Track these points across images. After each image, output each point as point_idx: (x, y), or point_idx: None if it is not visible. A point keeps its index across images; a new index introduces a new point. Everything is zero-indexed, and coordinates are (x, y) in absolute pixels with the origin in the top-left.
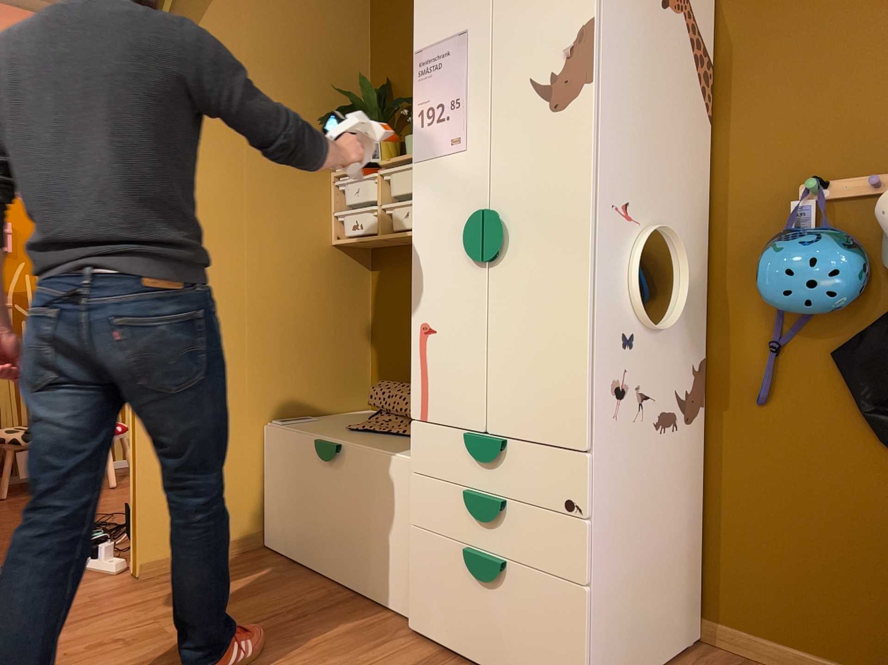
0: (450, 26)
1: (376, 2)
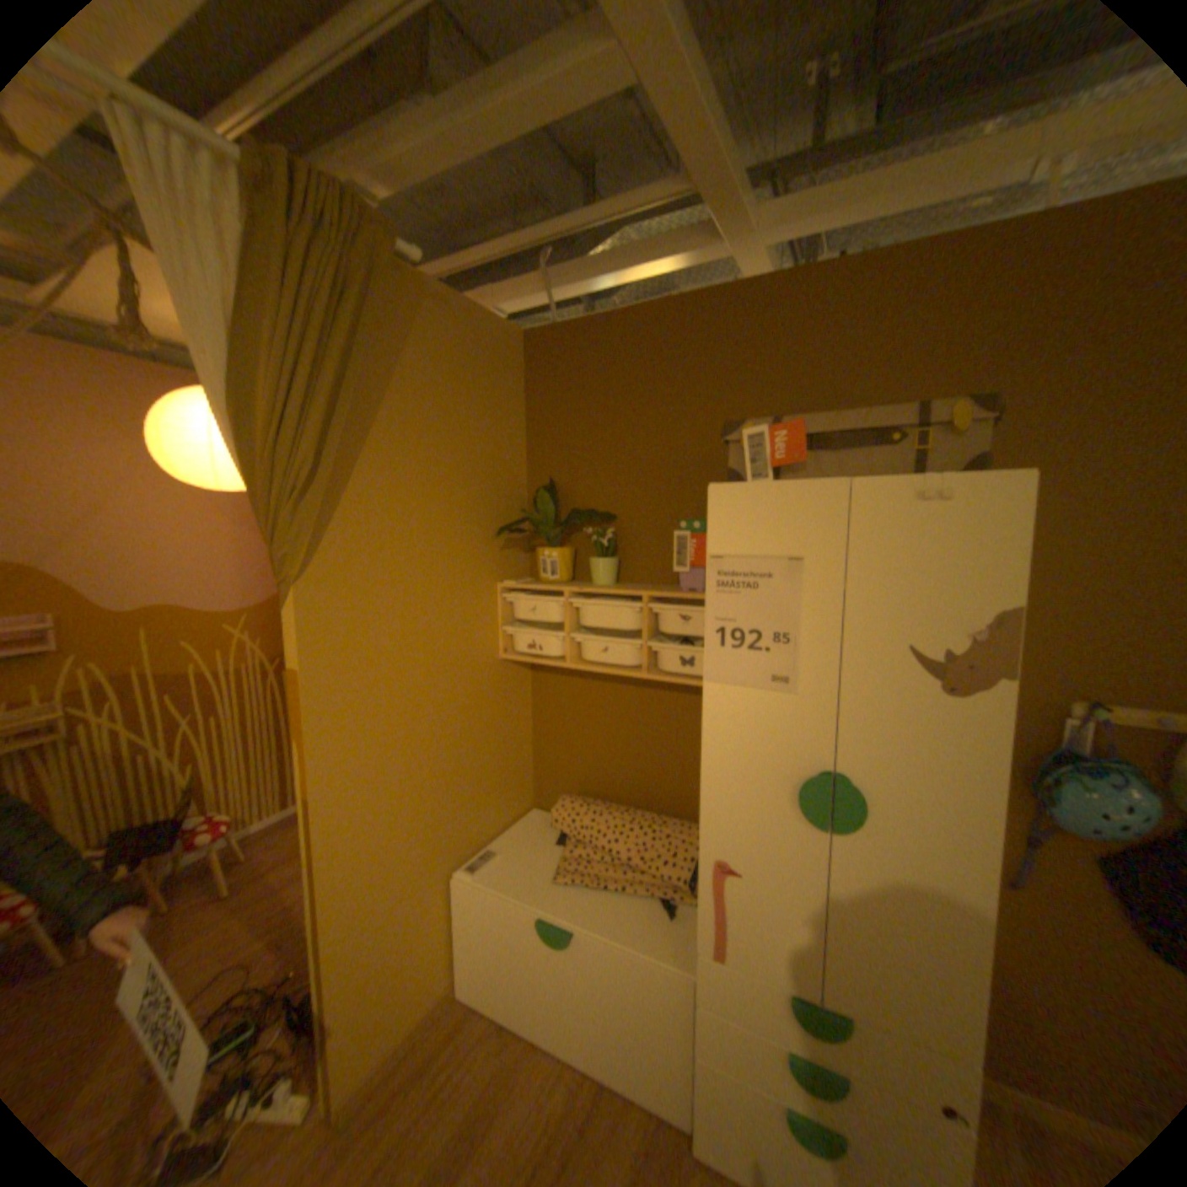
0: (773, 541)
1: (532, 388)
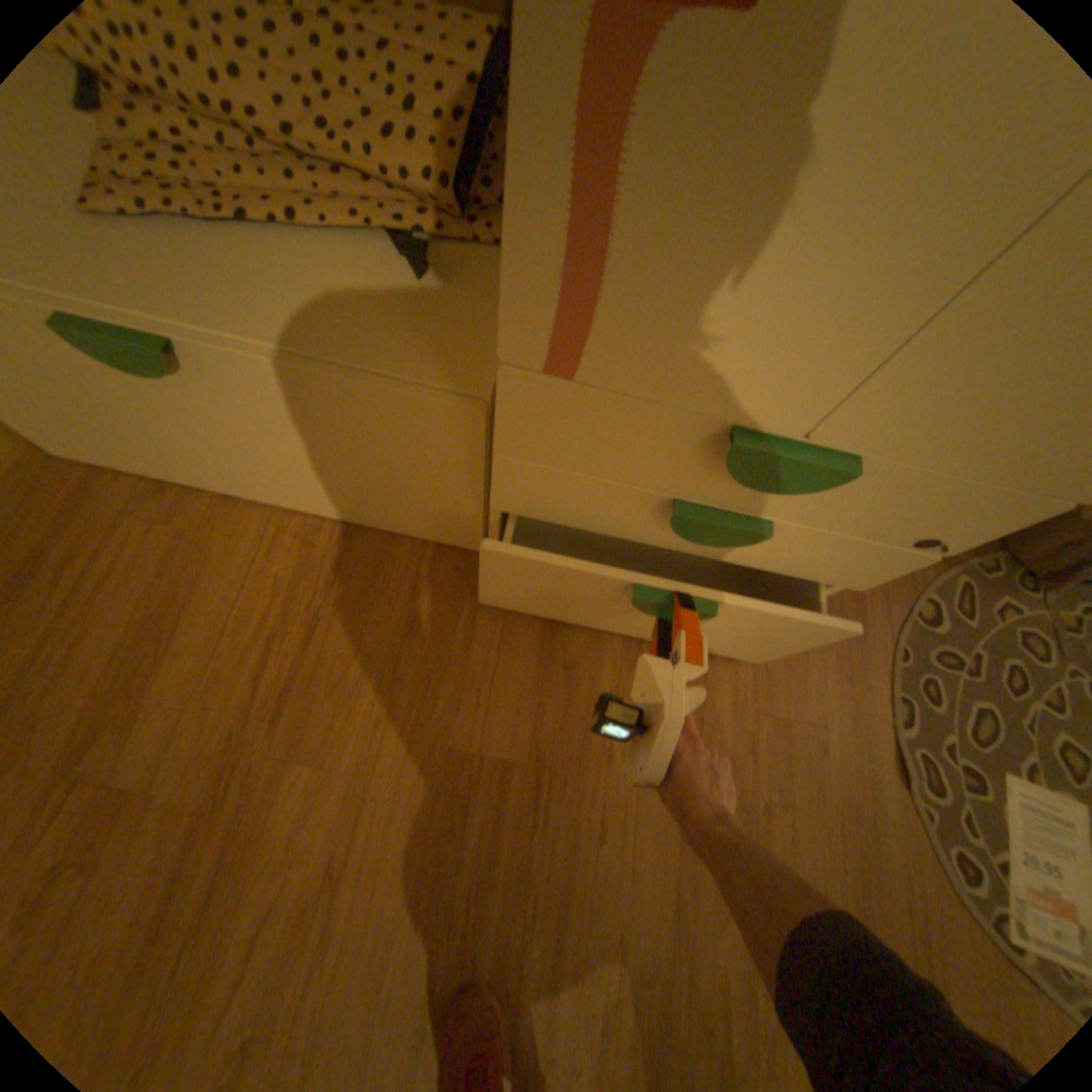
0: None
1: None
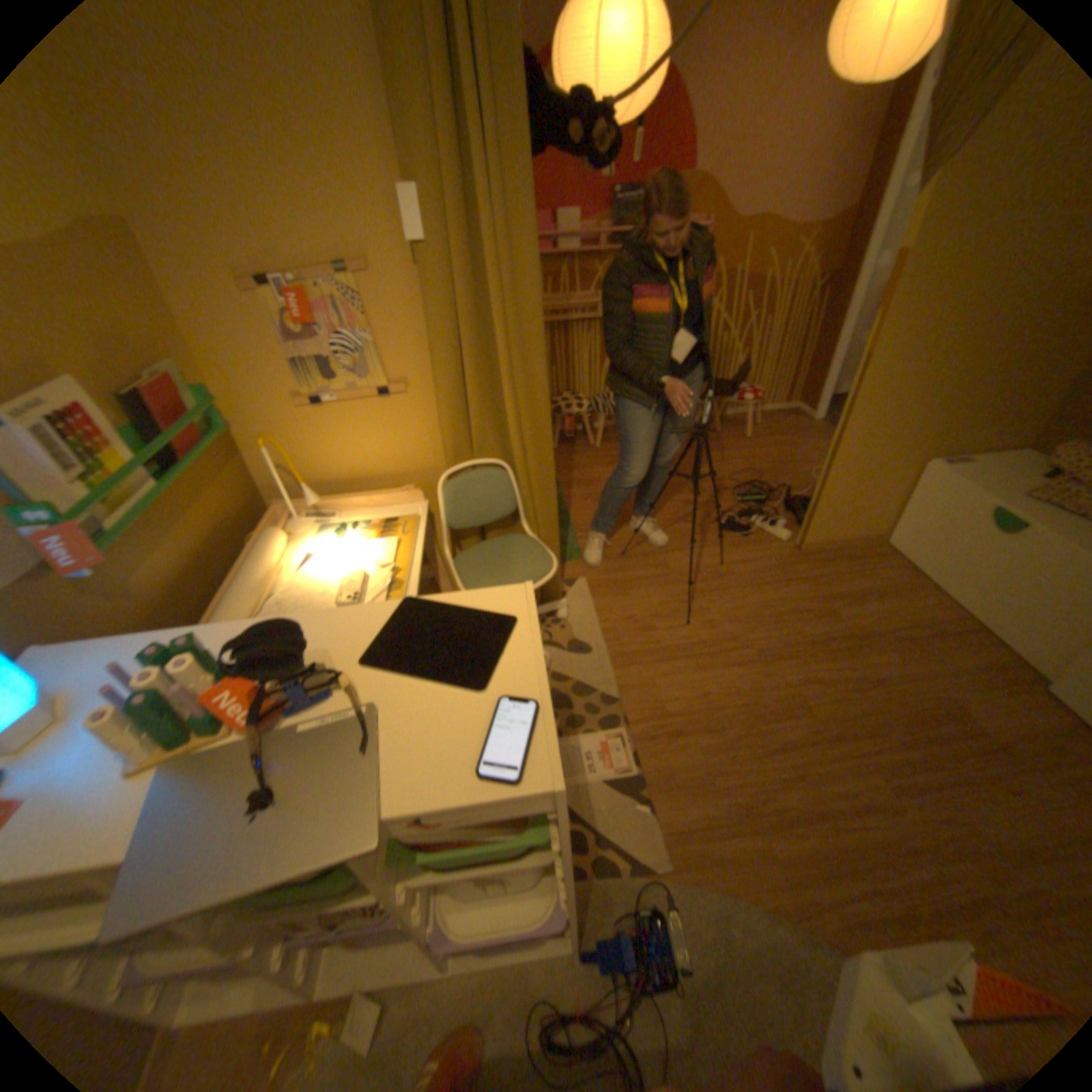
0: None
1: None
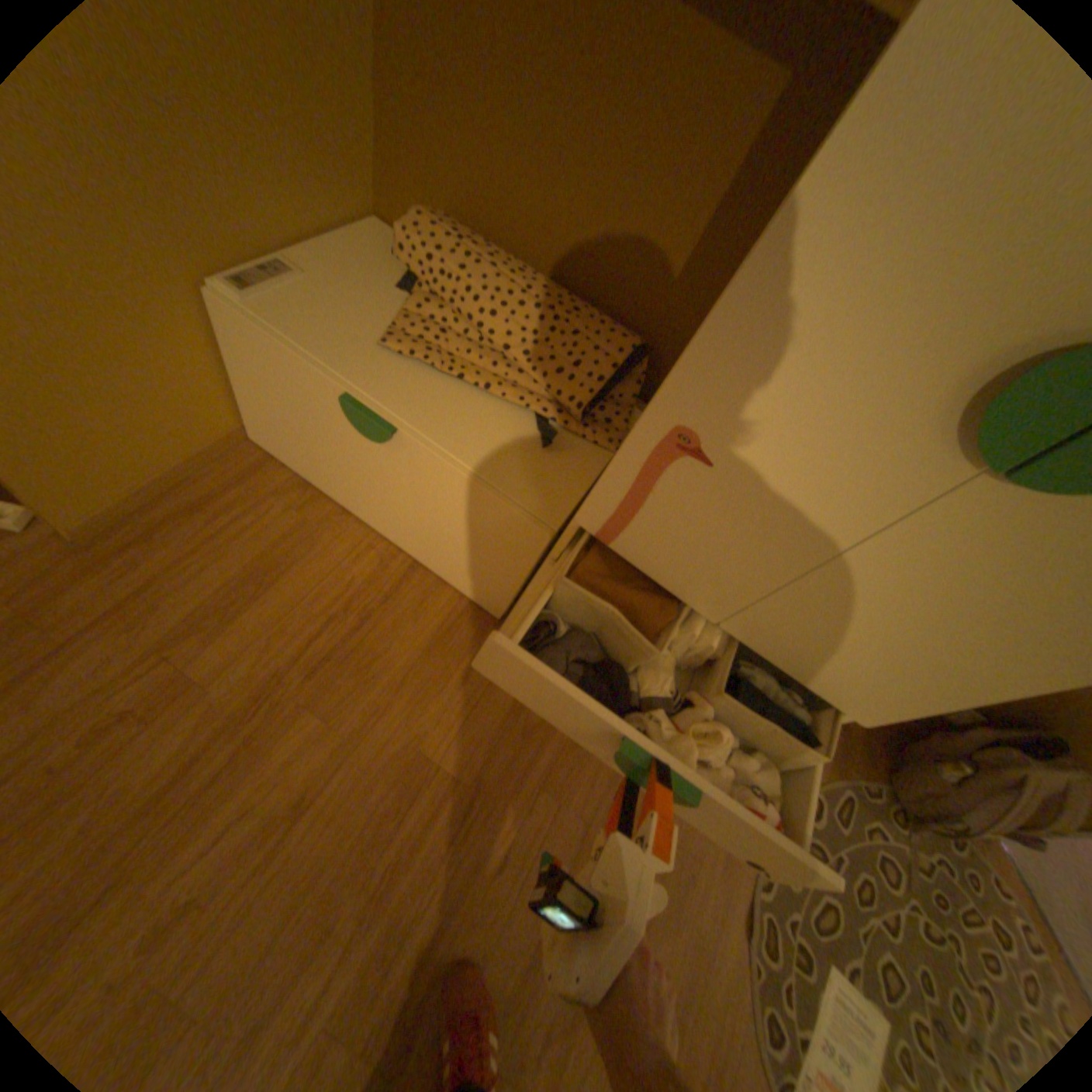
0: None
1: None
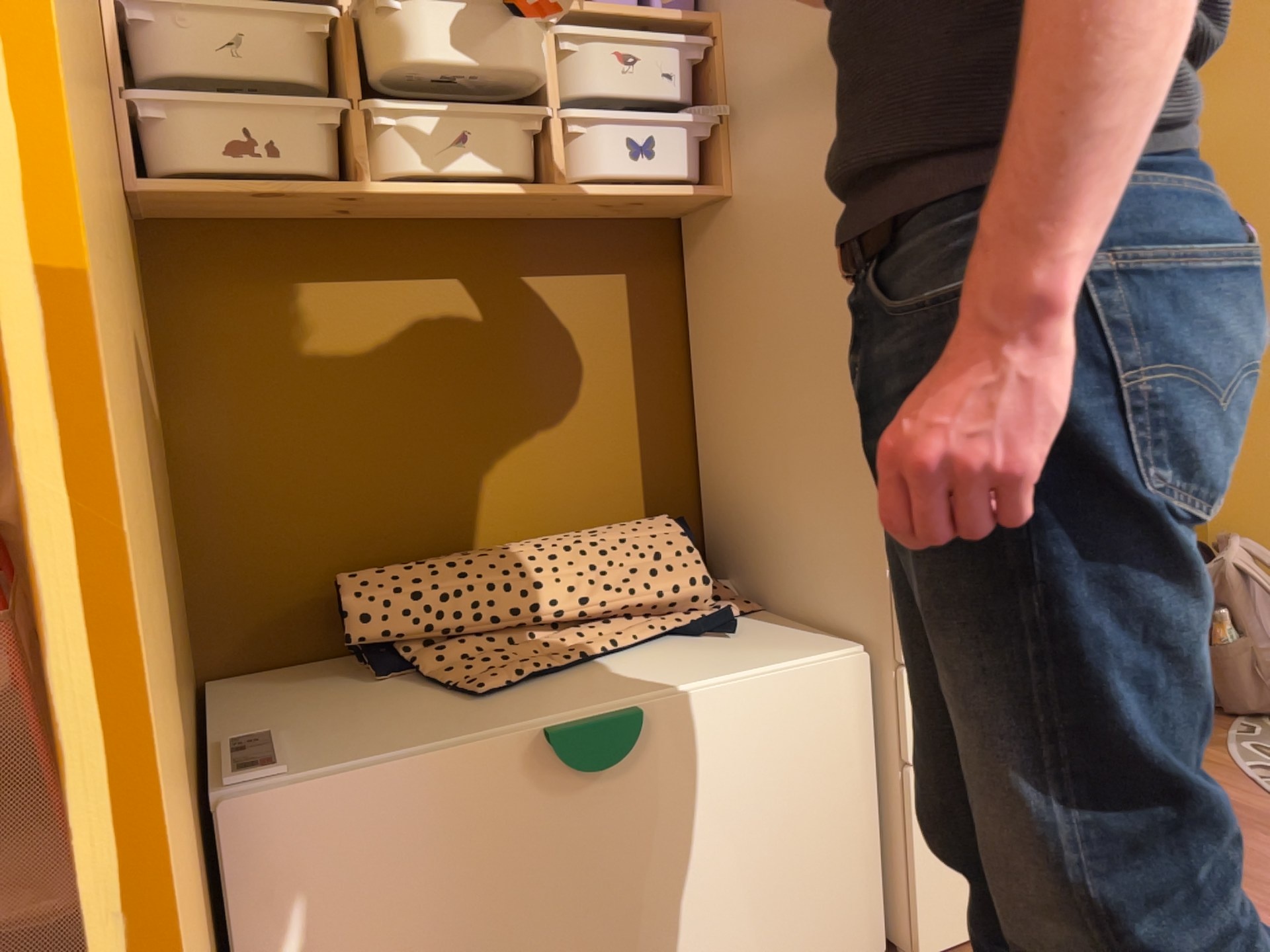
0: None
1: None
